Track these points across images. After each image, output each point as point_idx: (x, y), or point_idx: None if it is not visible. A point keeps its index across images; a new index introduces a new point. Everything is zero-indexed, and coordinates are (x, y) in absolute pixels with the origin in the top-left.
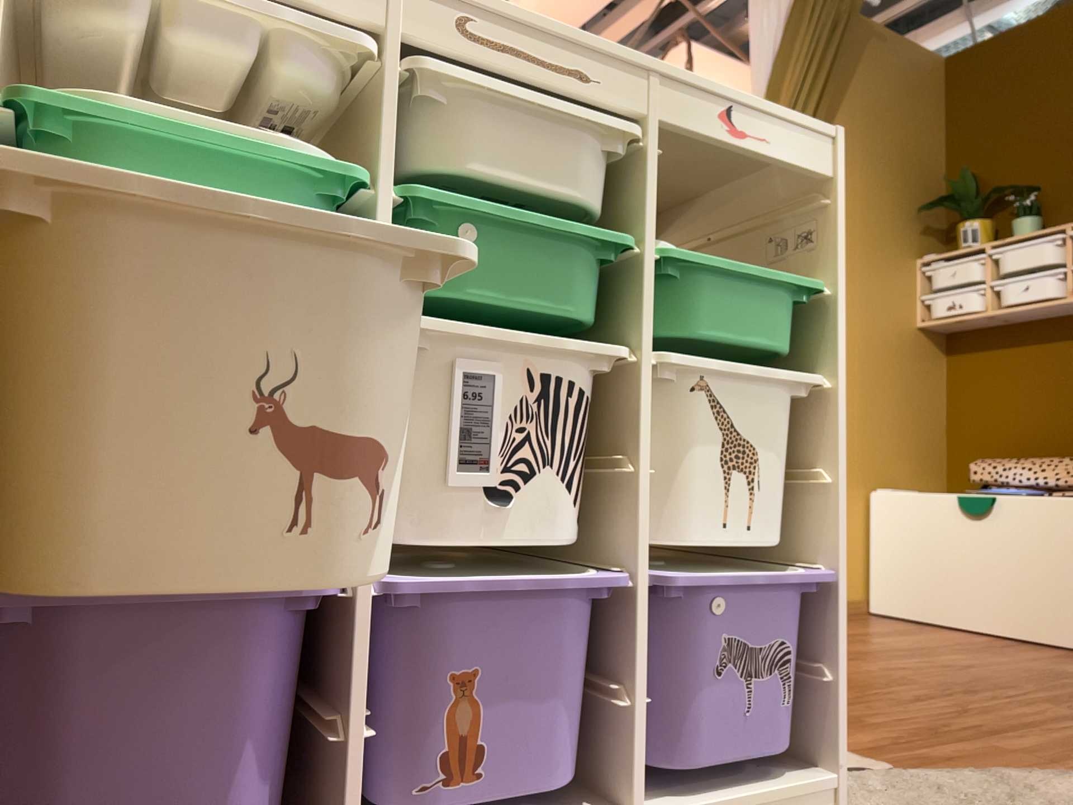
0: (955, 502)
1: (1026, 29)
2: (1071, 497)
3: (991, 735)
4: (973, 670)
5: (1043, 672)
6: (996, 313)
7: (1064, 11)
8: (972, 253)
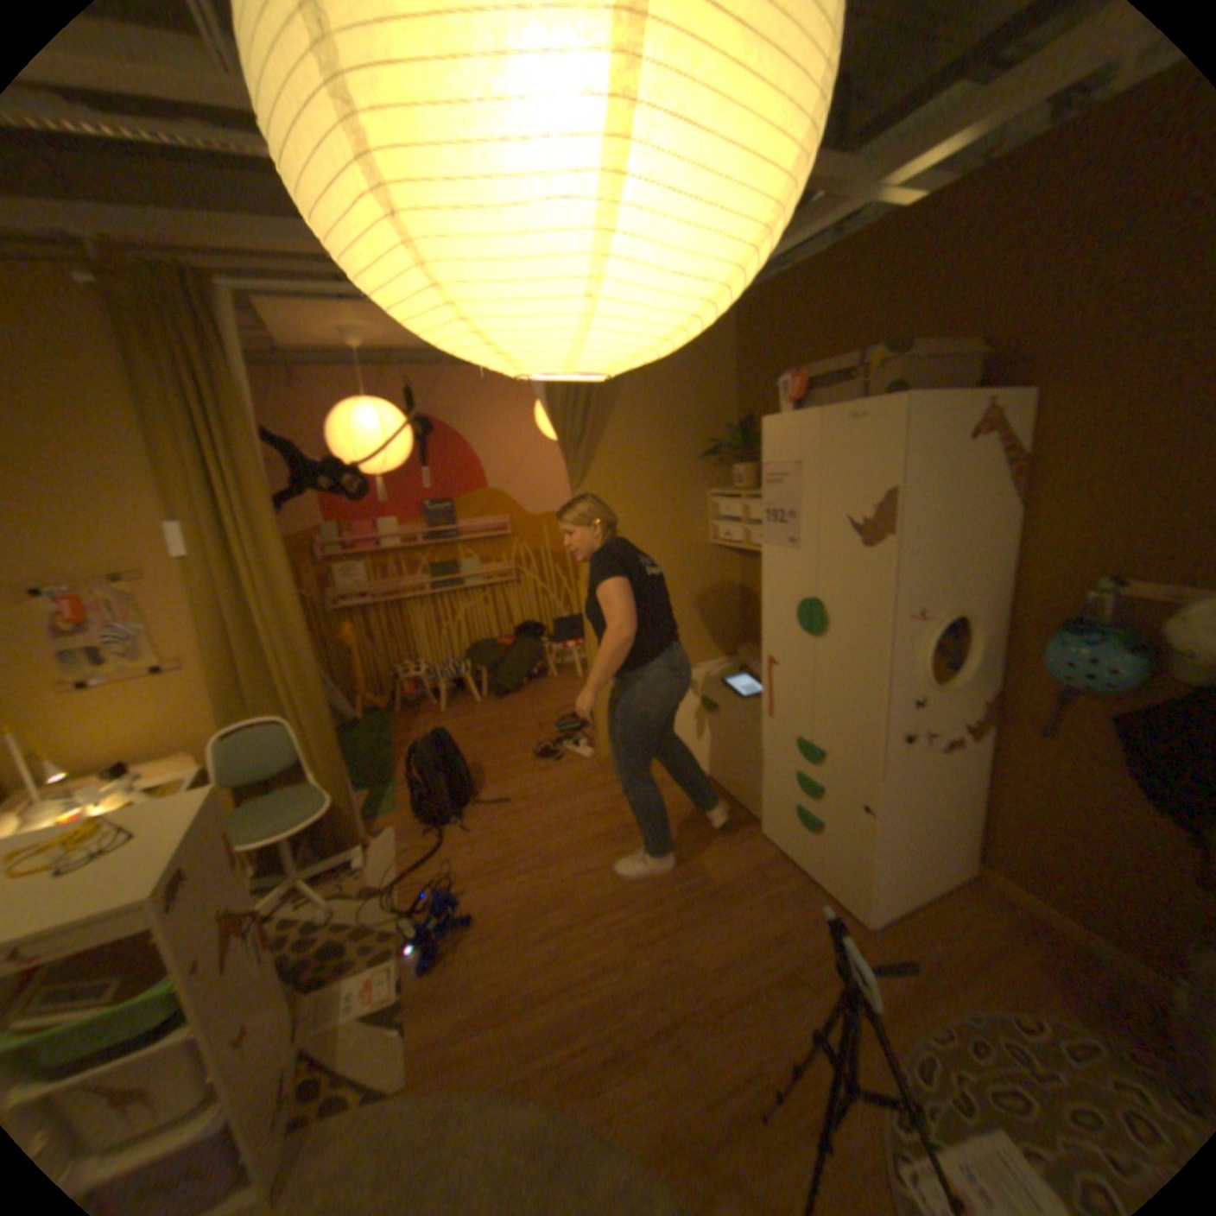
0: (702, 706)
1: (790, 273)
2: (756, 724)
3: (524, 1023)
4: (632, 881)
5: (681, 878)
6: (752, 549)
7: (814, 260)
8: (741, 495)
